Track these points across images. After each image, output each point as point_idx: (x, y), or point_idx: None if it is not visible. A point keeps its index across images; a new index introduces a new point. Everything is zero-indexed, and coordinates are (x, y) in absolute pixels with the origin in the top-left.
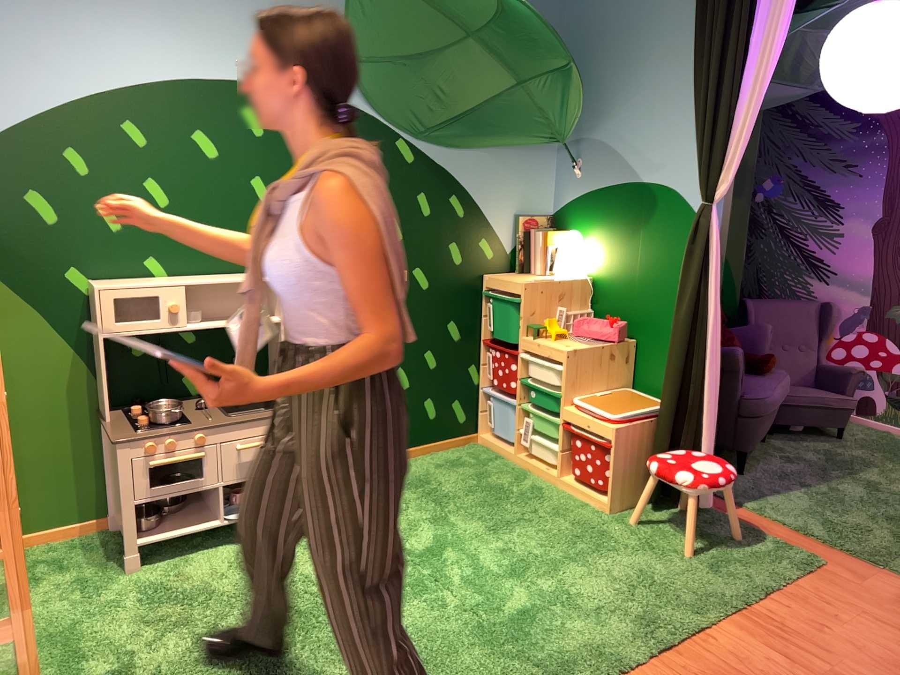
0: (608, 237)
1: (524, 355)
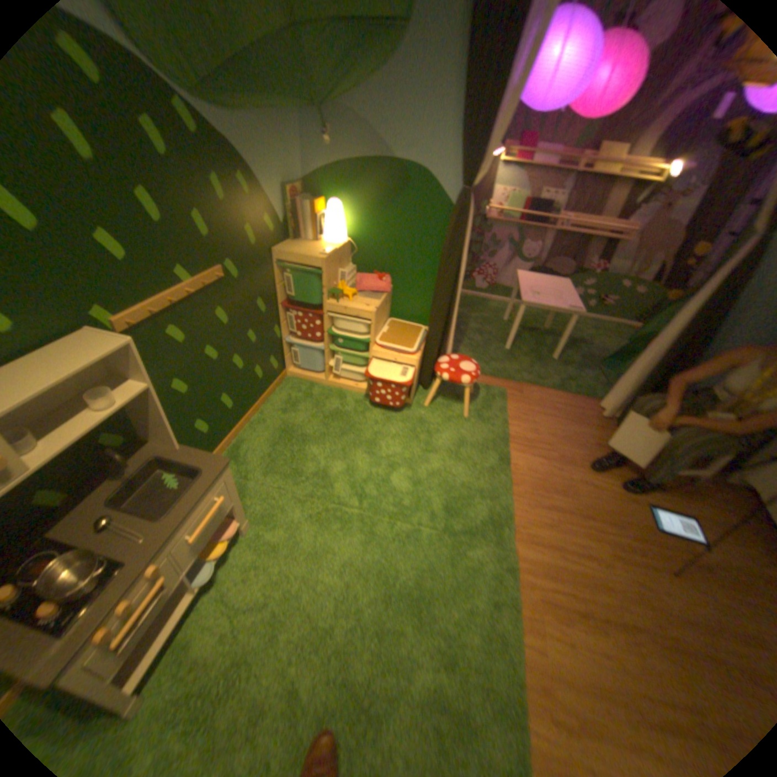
0: (362, 207)
1: (327, 316)
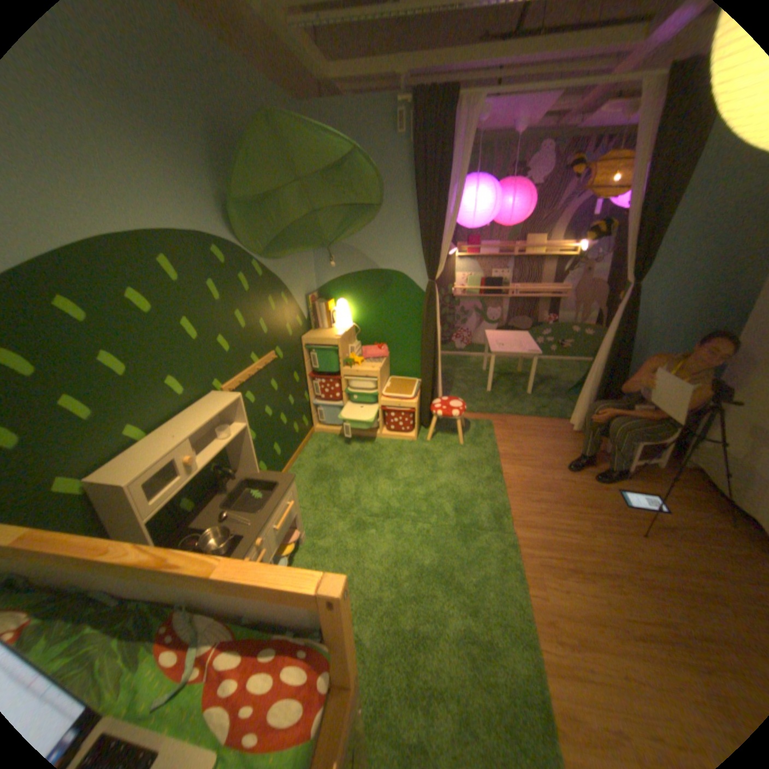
0: (360, 302)
1: (343, 379)
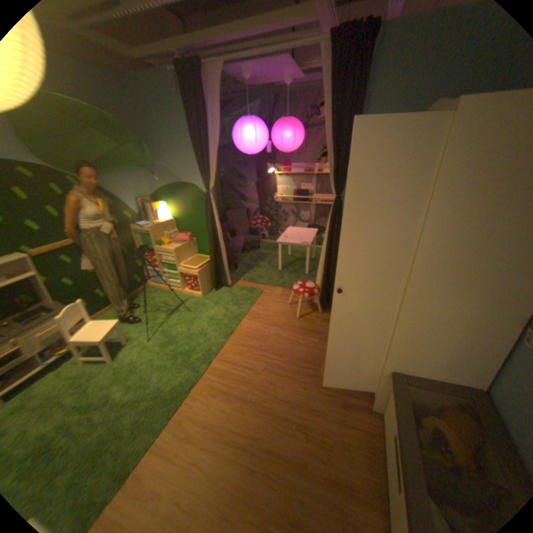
0: (176, 204)
1: (157, 254)
